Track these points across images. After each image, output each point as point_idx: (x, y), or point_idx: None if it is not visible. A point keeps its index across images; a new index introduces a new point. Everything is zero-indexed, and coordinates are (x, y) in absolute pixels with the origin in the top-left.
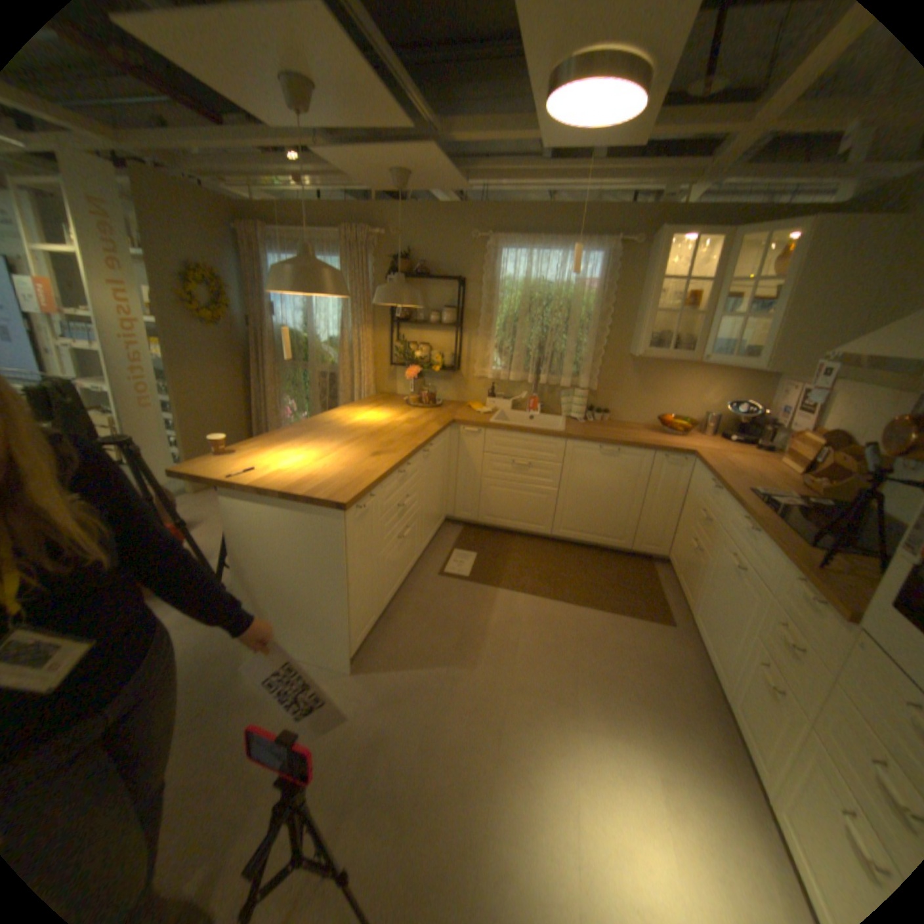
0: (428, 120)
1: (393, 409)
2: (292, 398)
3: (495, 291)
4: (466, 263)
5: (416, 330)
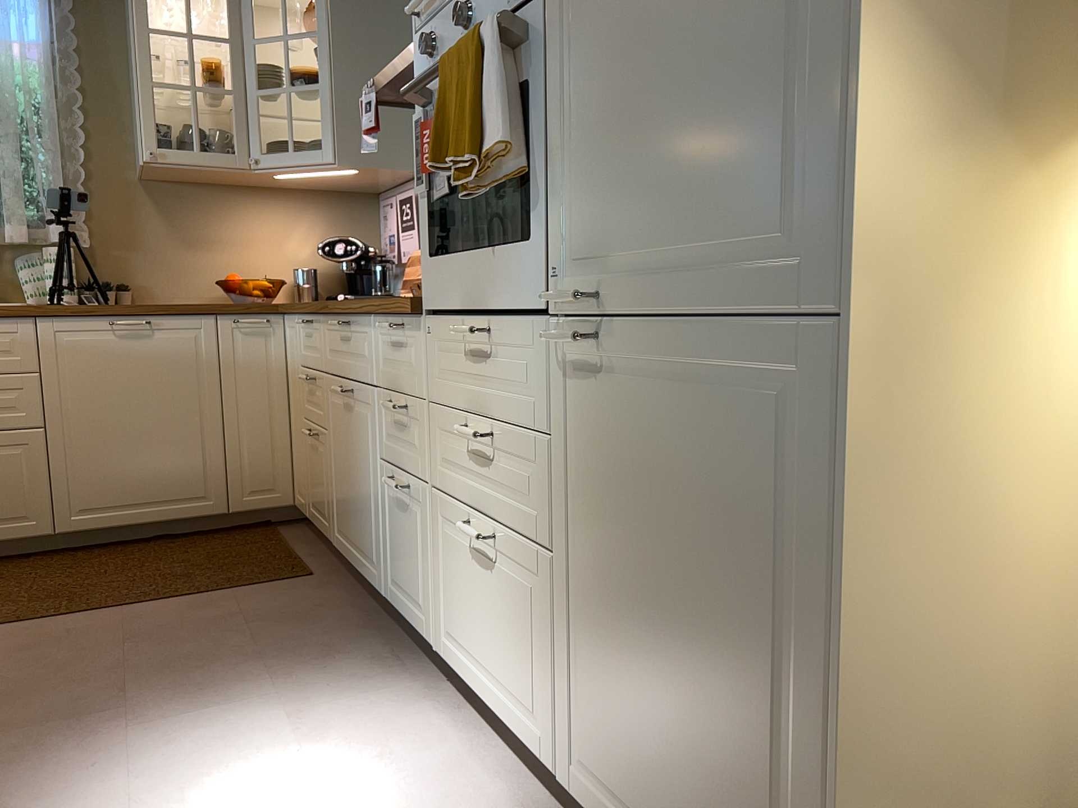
0: None
1: None
2: None
3: None
4: None
5: None
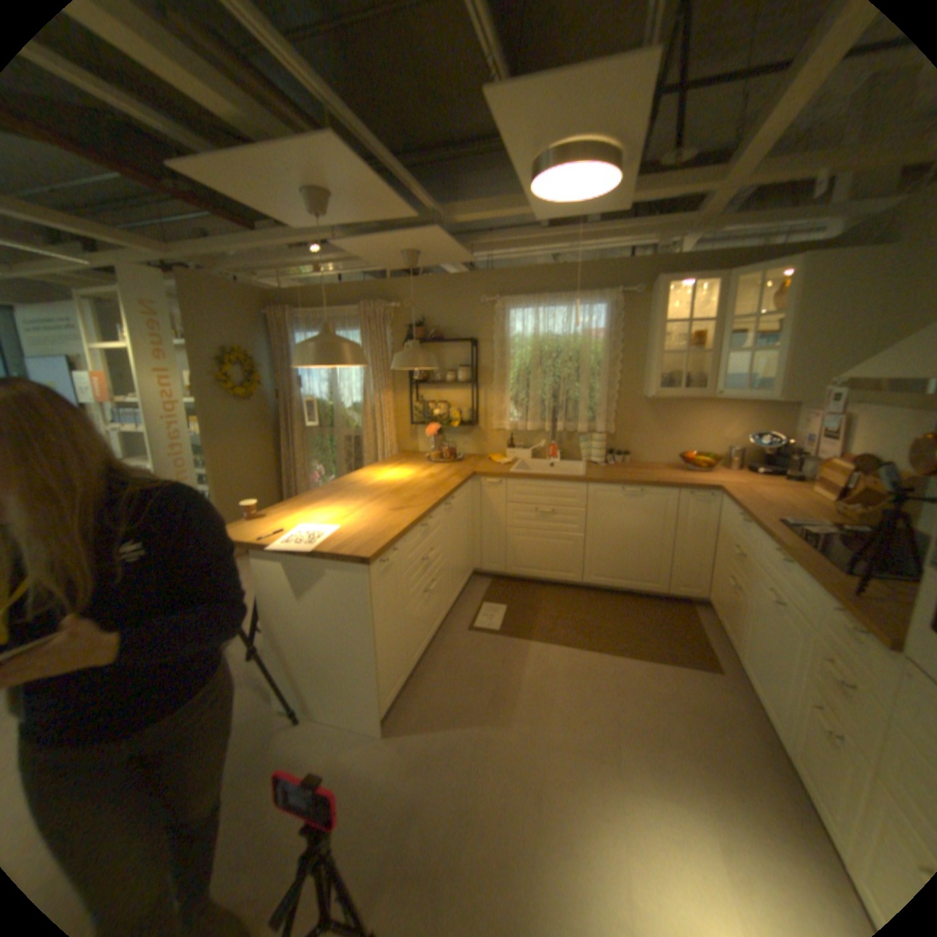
0: (432, 208)
1: (415, 465)
2: (320, 462)
3: (506, 348)
4: (477, 325)
5: (435, 390)
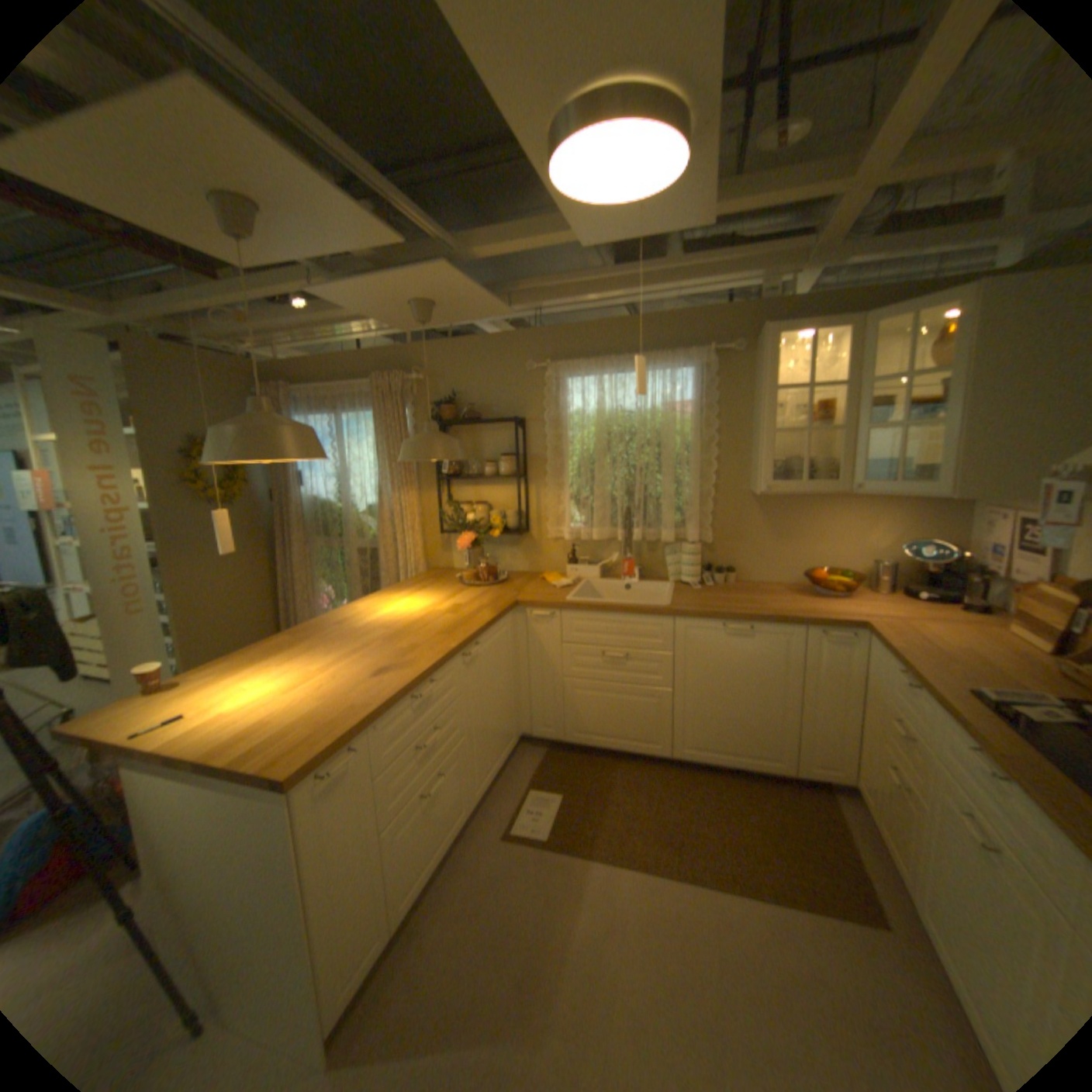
0: (437, 237)
1: (439, 591)
2: (327, 584)
3: (562, 430)
4: (523, 401)
5: (471, 487)
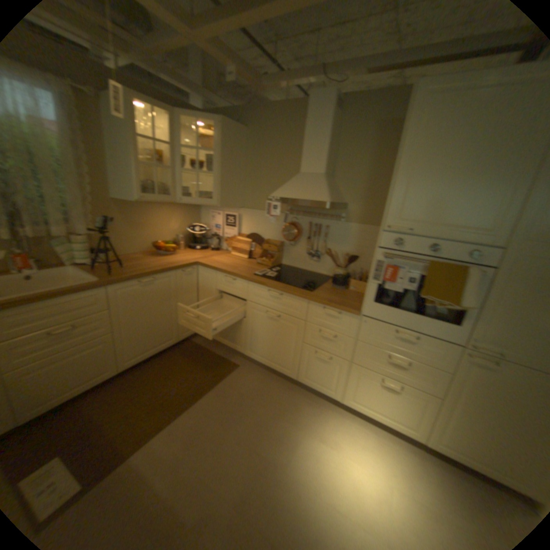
0: None
1: None
2: None
3: None
4: None
5: None
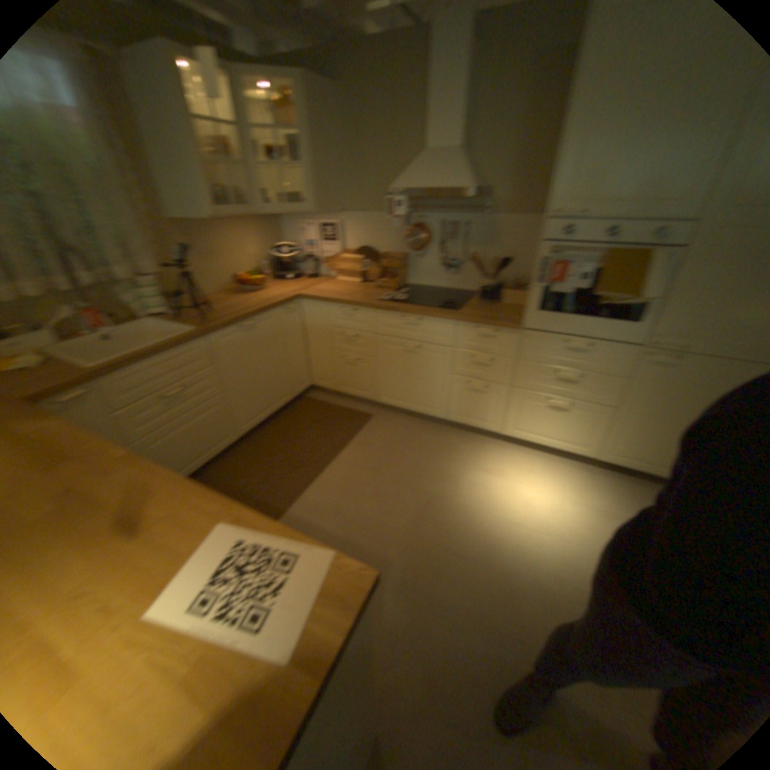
0: None
1: None
2: None
3: None
4: None
5: None
